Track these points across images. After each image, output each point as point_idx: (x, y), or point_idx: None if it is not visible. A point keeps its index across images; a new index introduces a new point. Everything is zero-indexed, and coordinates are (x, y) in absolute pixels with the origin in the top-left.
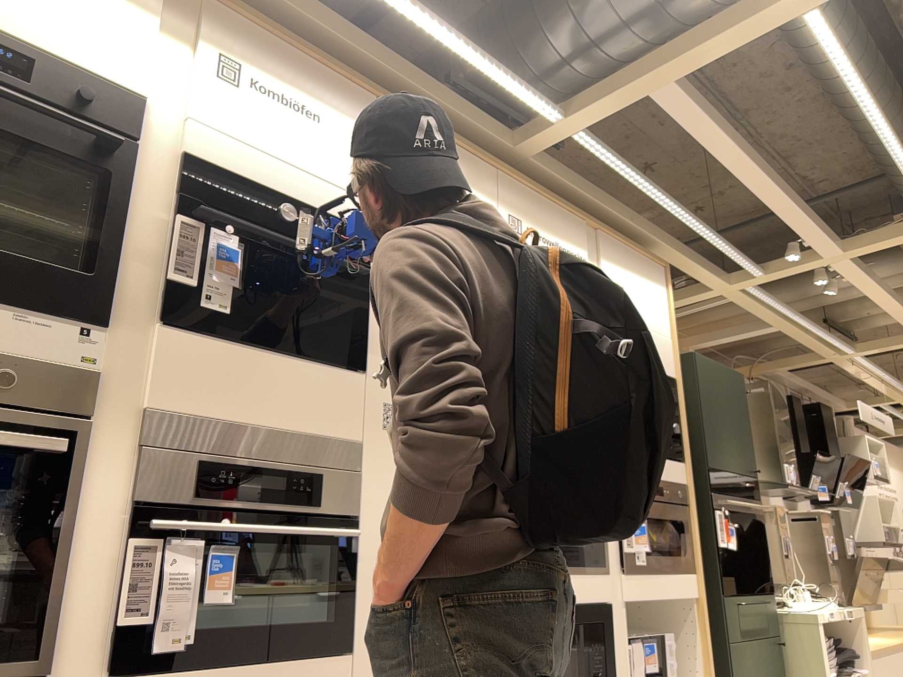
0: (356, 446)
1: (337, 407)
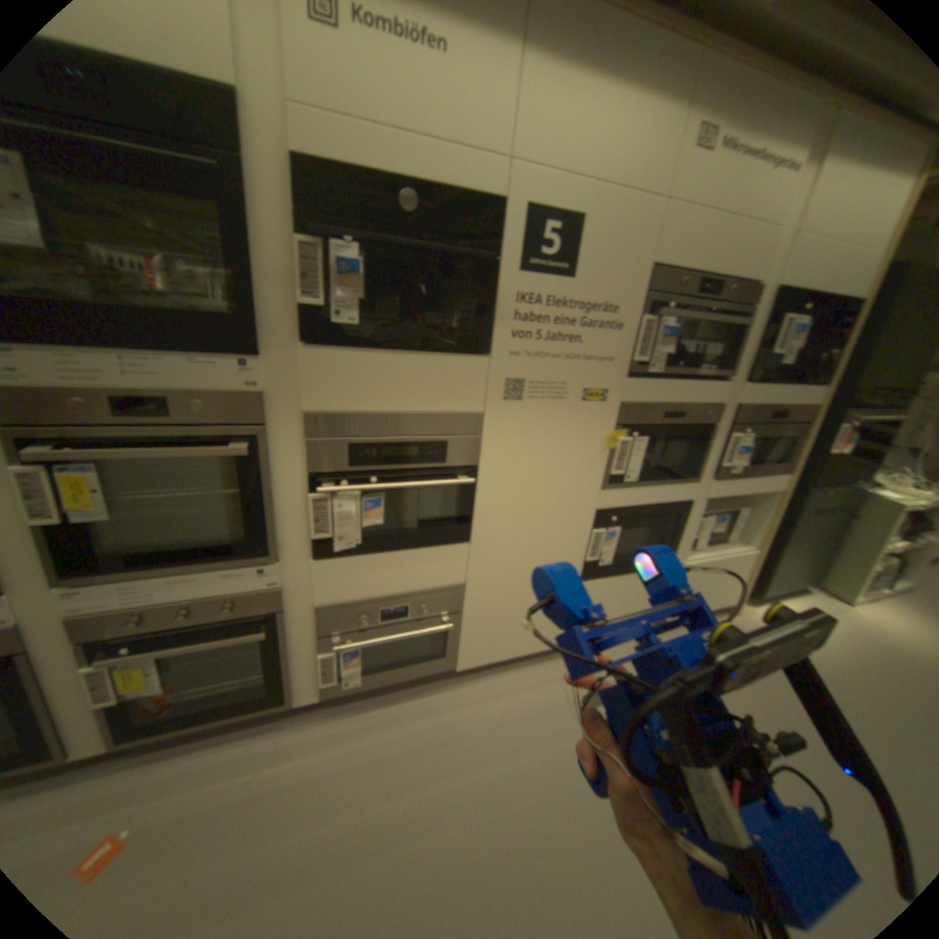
0: (475, 422)
1: (457, 393)
